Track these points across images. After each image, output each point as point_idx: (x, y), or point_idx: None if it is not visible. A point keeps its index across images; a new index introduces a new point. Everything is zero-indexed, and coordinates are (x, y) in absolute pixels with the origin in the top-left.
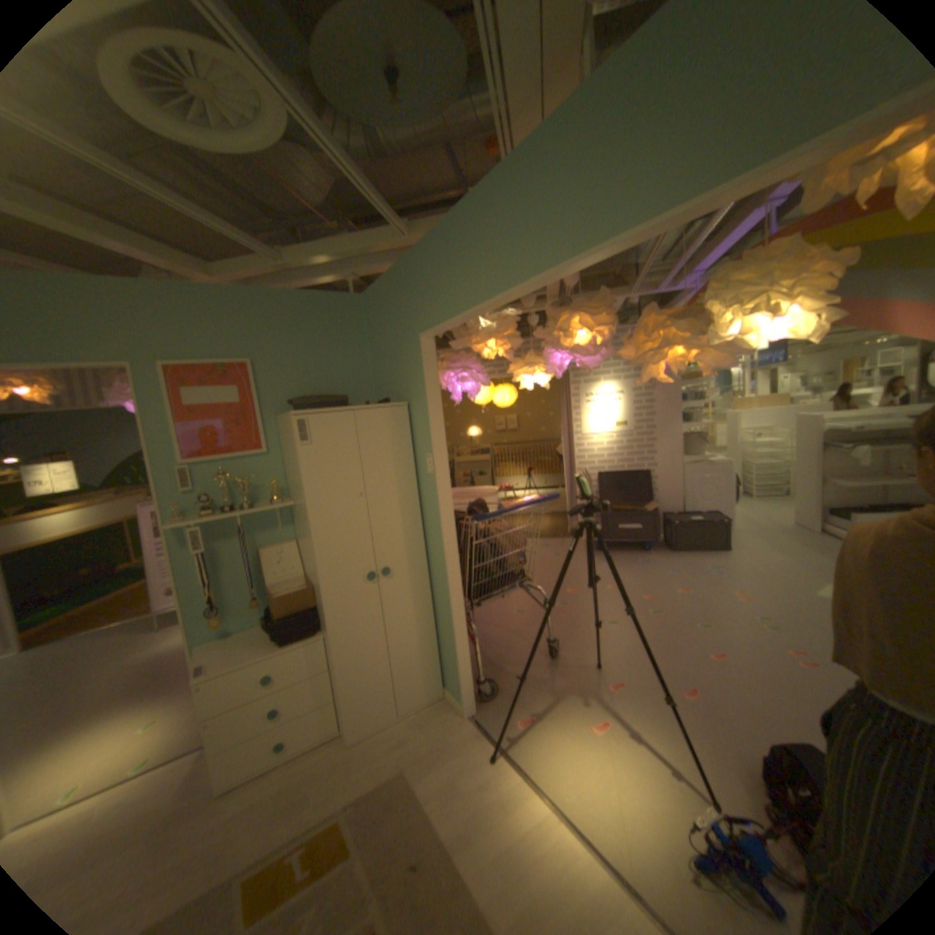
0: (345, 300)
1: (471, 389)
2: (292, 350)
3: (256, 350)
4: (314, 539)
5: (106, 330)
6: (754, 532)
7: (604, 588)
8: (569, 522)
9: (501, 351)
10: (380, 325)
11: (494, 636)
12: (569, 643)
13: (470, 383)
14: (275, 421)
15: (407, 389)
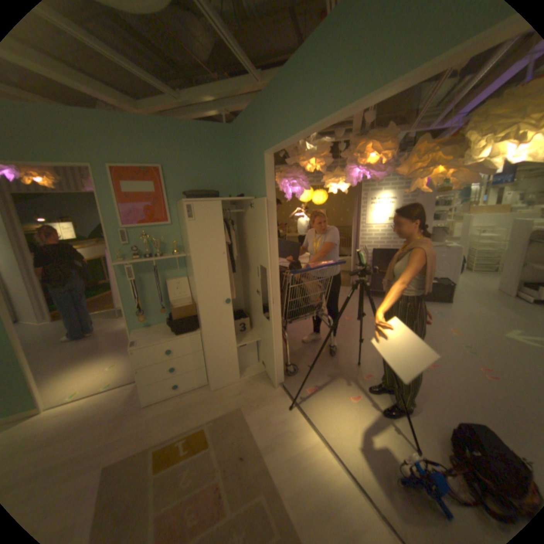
0: (220, 128)
1: (298, 191)
2: (186, 160)
3: (165, 159)
4: (195, 277)
5: (76, 142)
6: (469, 293)
7: (368, 318)
8: (351, 277)
9: (318, 166)
10: (241, 145)
11: (299, 339)
12: (343, 348)
13: (297, 187)
14: (175, 205)
15: (255, 188)
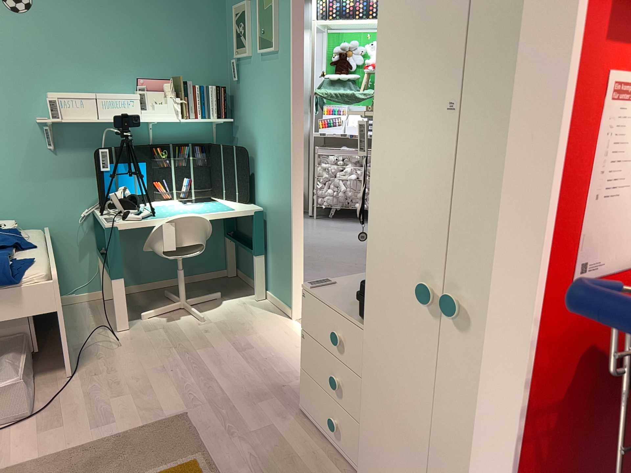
0: None
1: None
2: None
3: None
4: (373, 166)
5: None
6: None
7: None
8: None
9: None
10: None
11: None
12: None
13: None
14: None
15: None
